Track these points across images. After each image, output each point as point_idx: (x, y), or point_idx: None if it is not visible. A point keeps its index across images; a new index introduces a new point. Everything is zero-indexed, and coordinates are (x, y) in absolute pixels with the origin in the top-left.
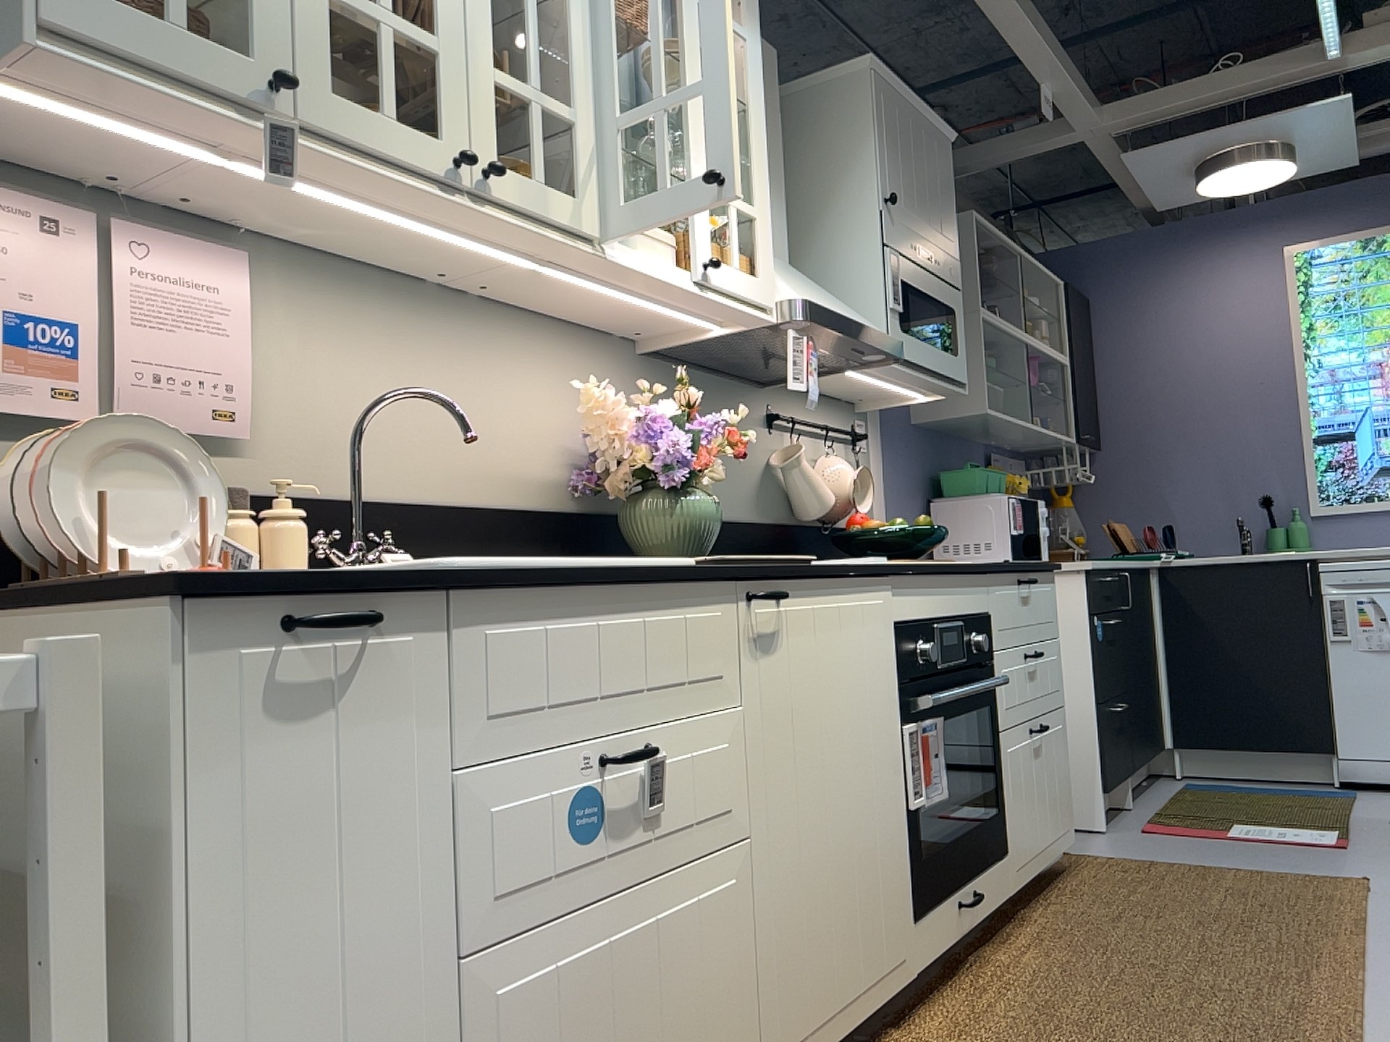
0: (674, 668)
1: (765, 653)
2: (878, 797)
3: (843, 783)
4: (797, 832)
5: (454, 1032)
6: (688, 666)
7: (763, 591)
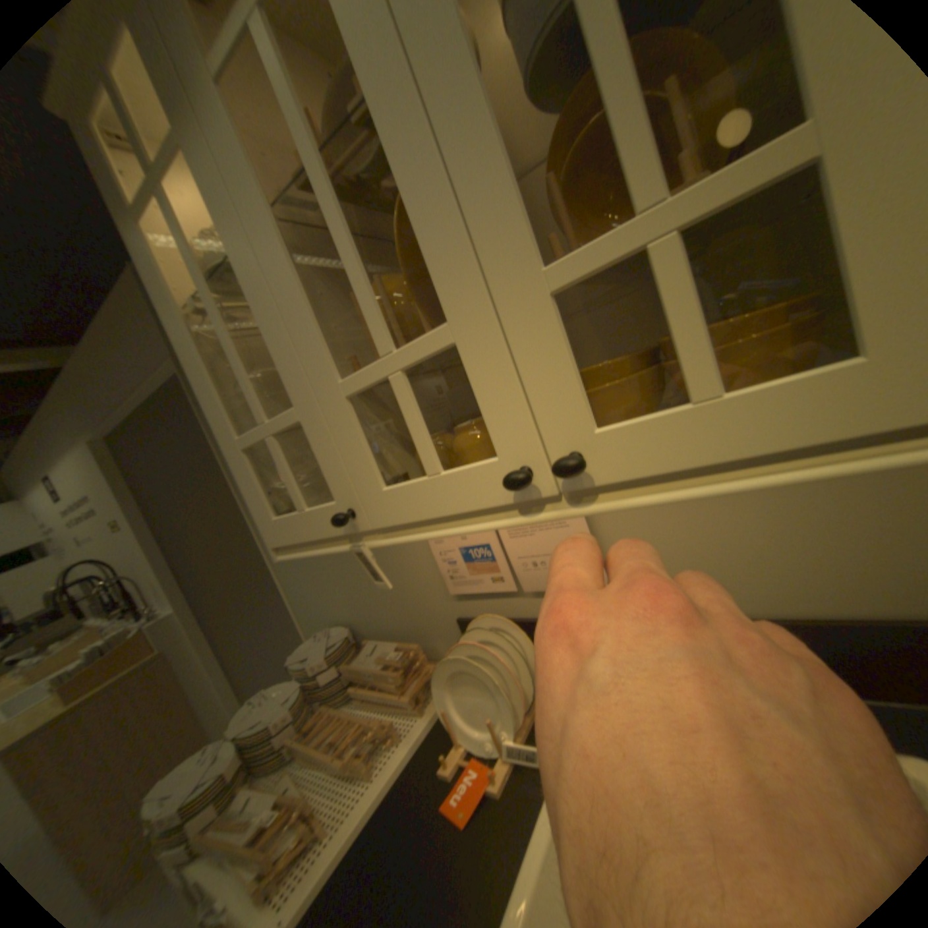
0: None
1: None
2: None
3: None
4: None
5: None
6: None
7: None
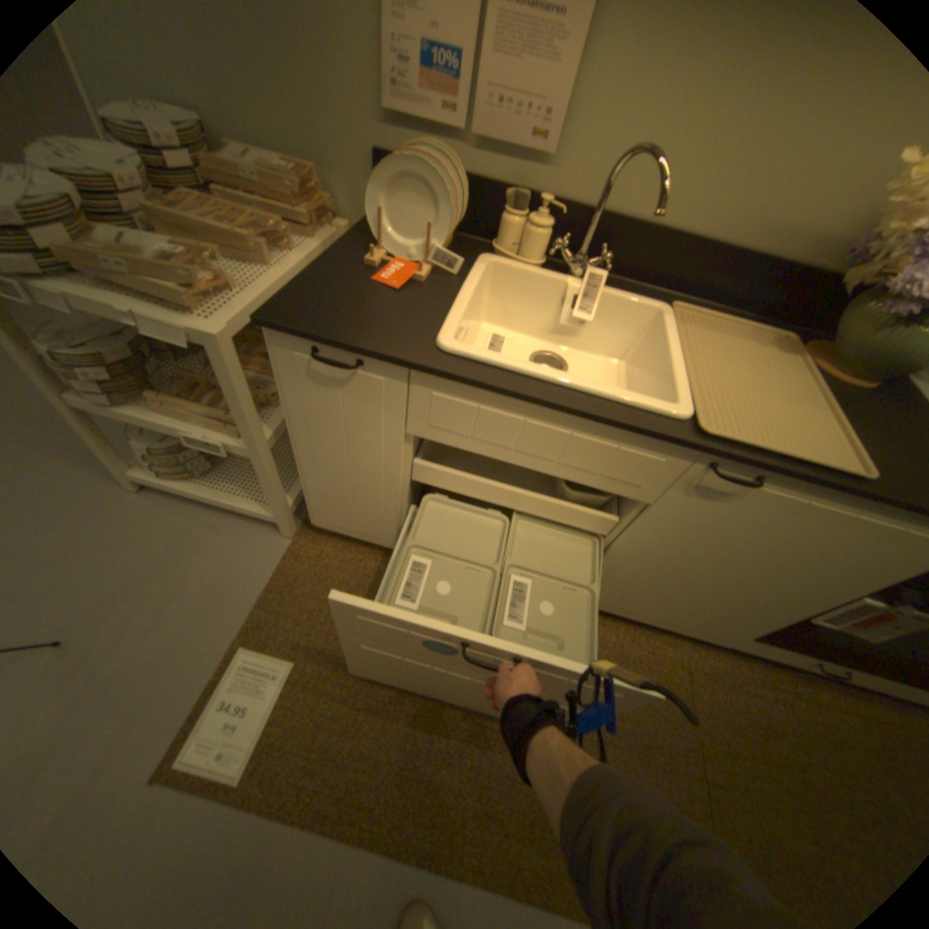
0: (593, 465)
1: (705, 498)
2: (775, 599)
3: (737, 577)
4: (661, 566)
5: (400, 498)
6: (609, 469)
7: (736, 469)
